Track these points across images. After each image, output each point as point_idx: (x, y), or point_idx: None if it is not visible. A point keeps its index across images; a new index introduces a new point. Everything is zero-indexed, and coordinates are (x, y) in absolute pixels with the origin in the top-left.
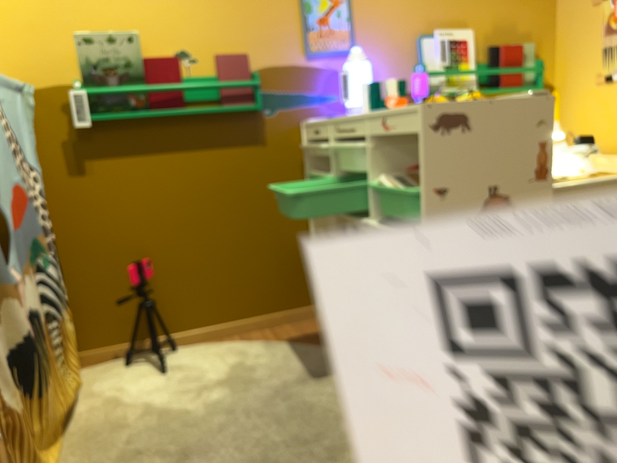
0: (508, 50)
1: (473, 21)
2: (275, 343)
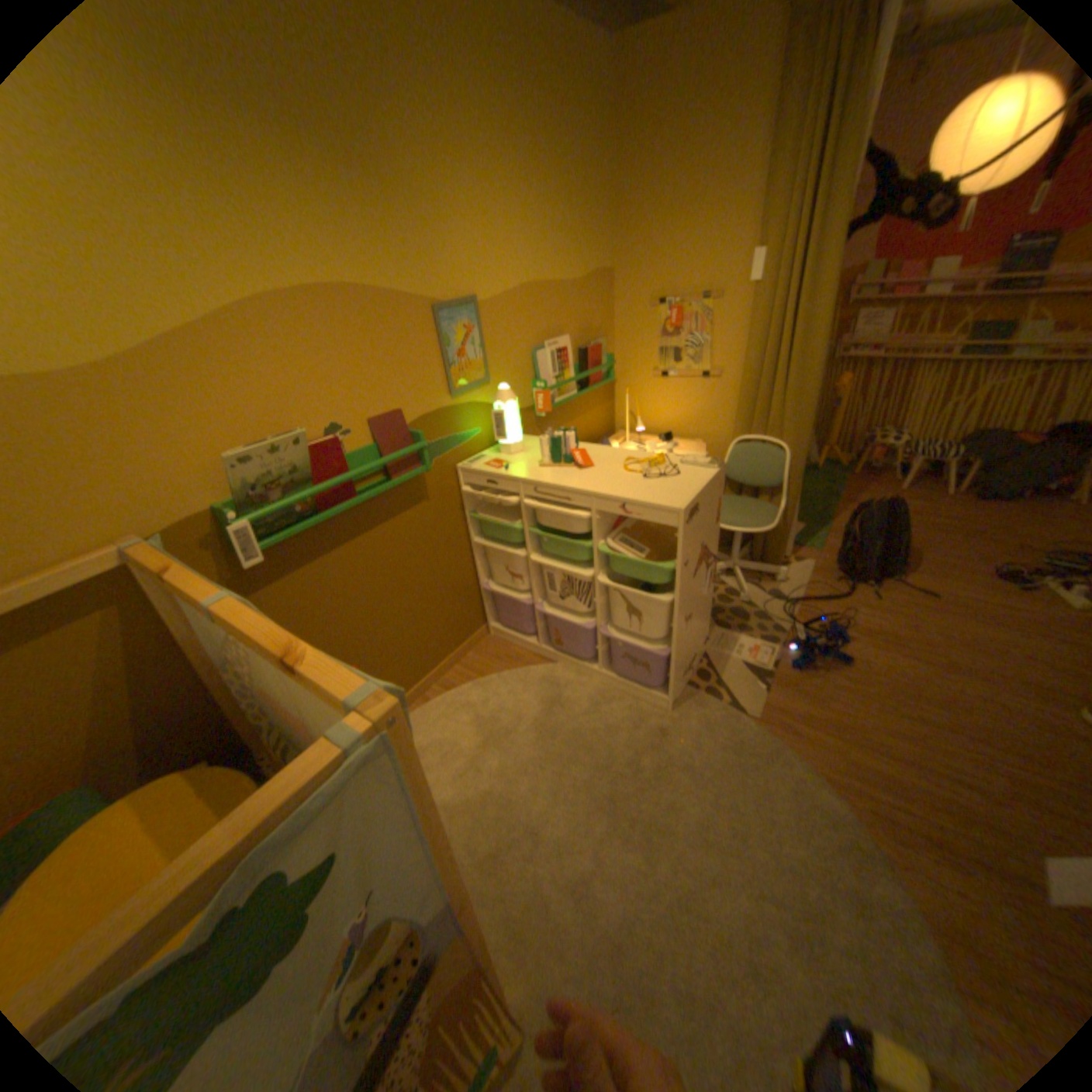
0: (593, 352)
1: (566, 326)
2: (483, 680)
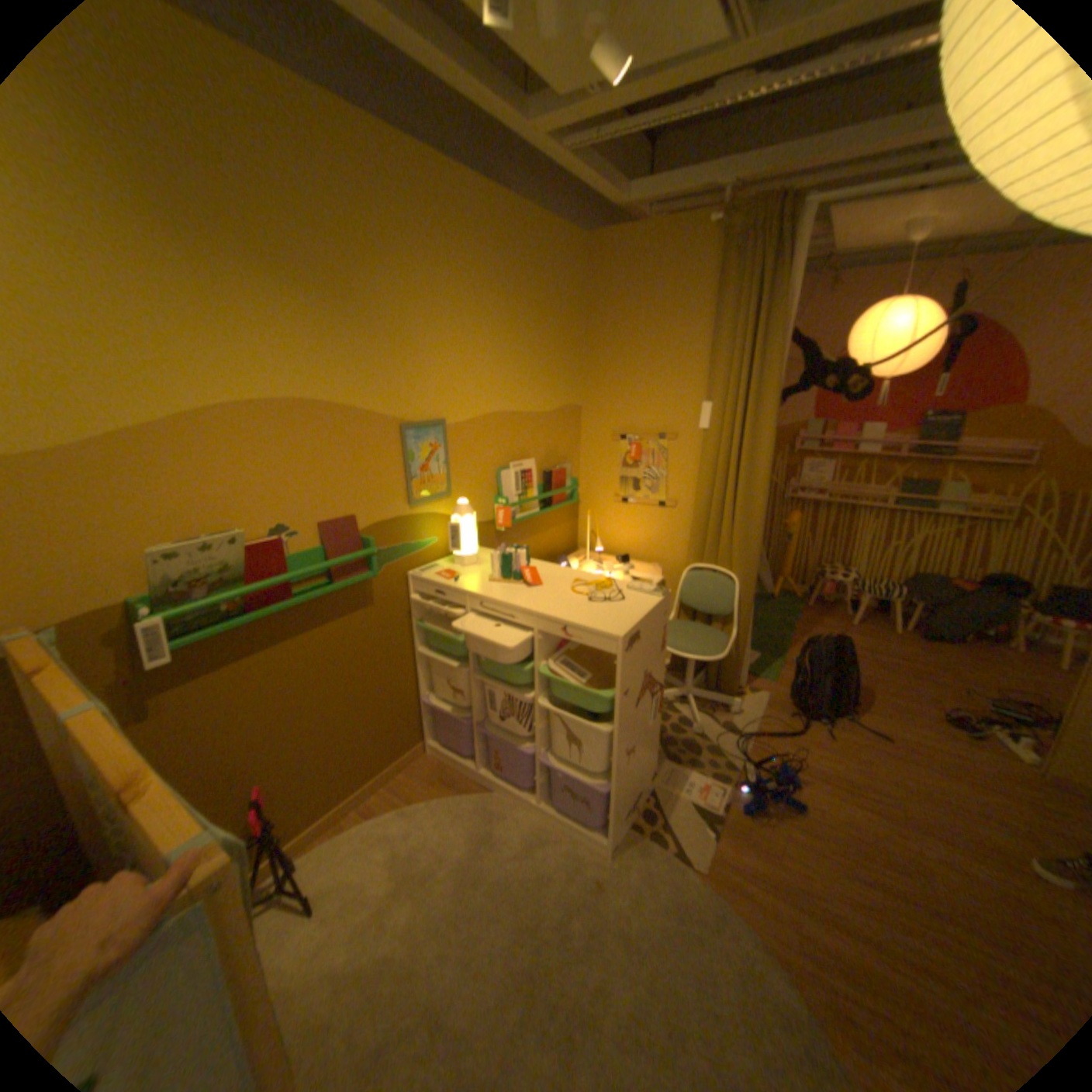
0: (557, 476)
1: (532, 451)
2: (409, 809)
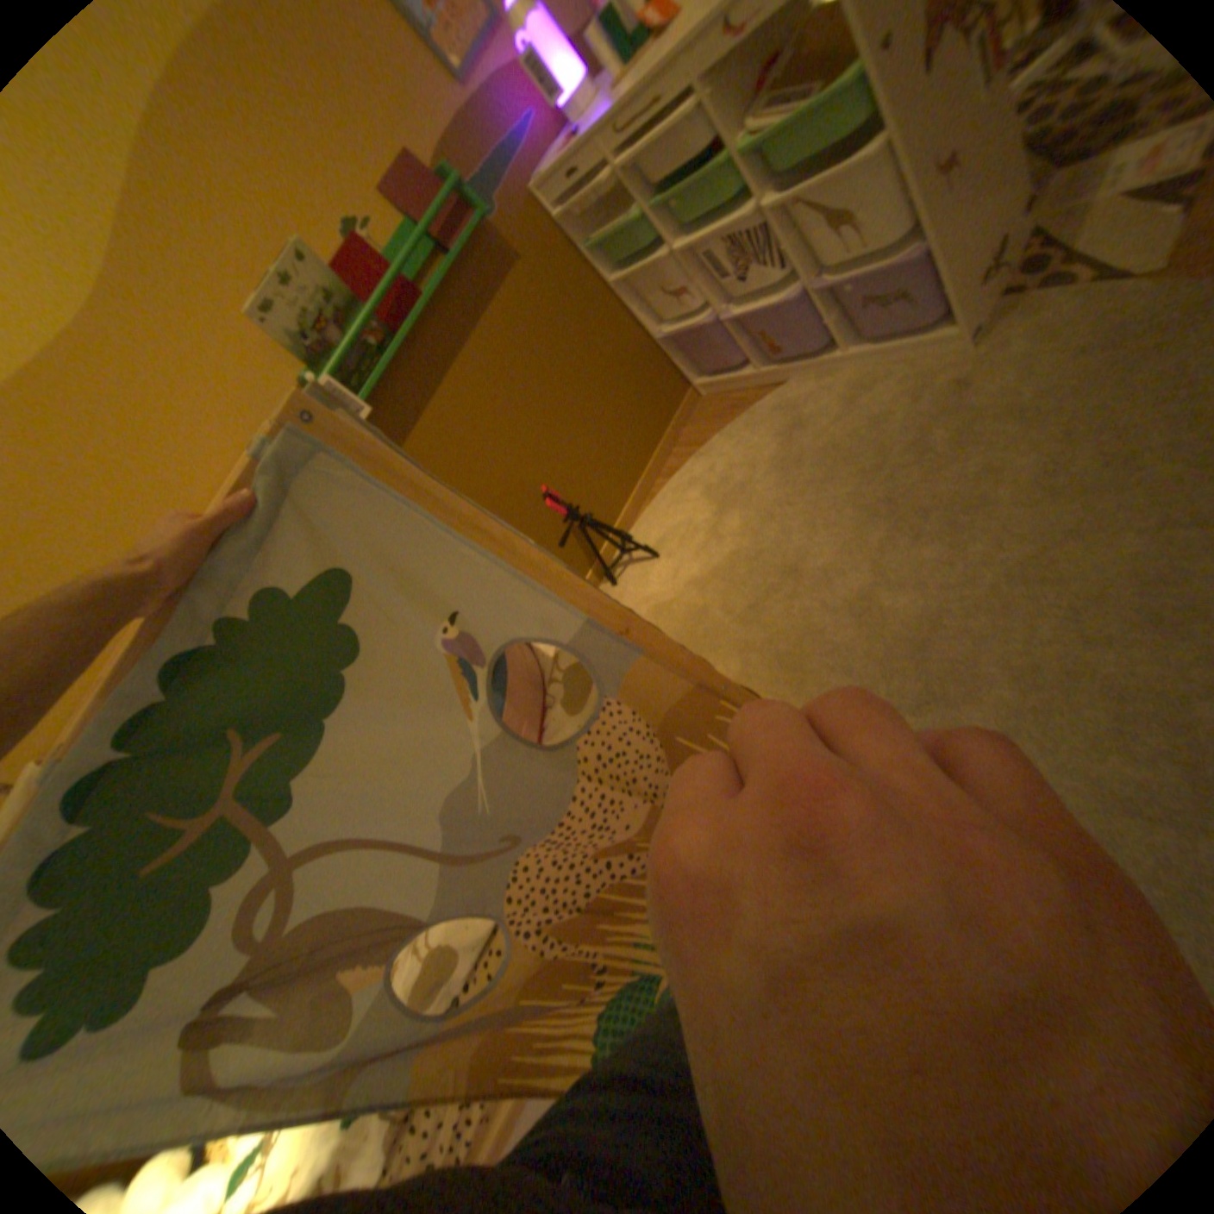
0: None
1: None
2: (706, 446)
